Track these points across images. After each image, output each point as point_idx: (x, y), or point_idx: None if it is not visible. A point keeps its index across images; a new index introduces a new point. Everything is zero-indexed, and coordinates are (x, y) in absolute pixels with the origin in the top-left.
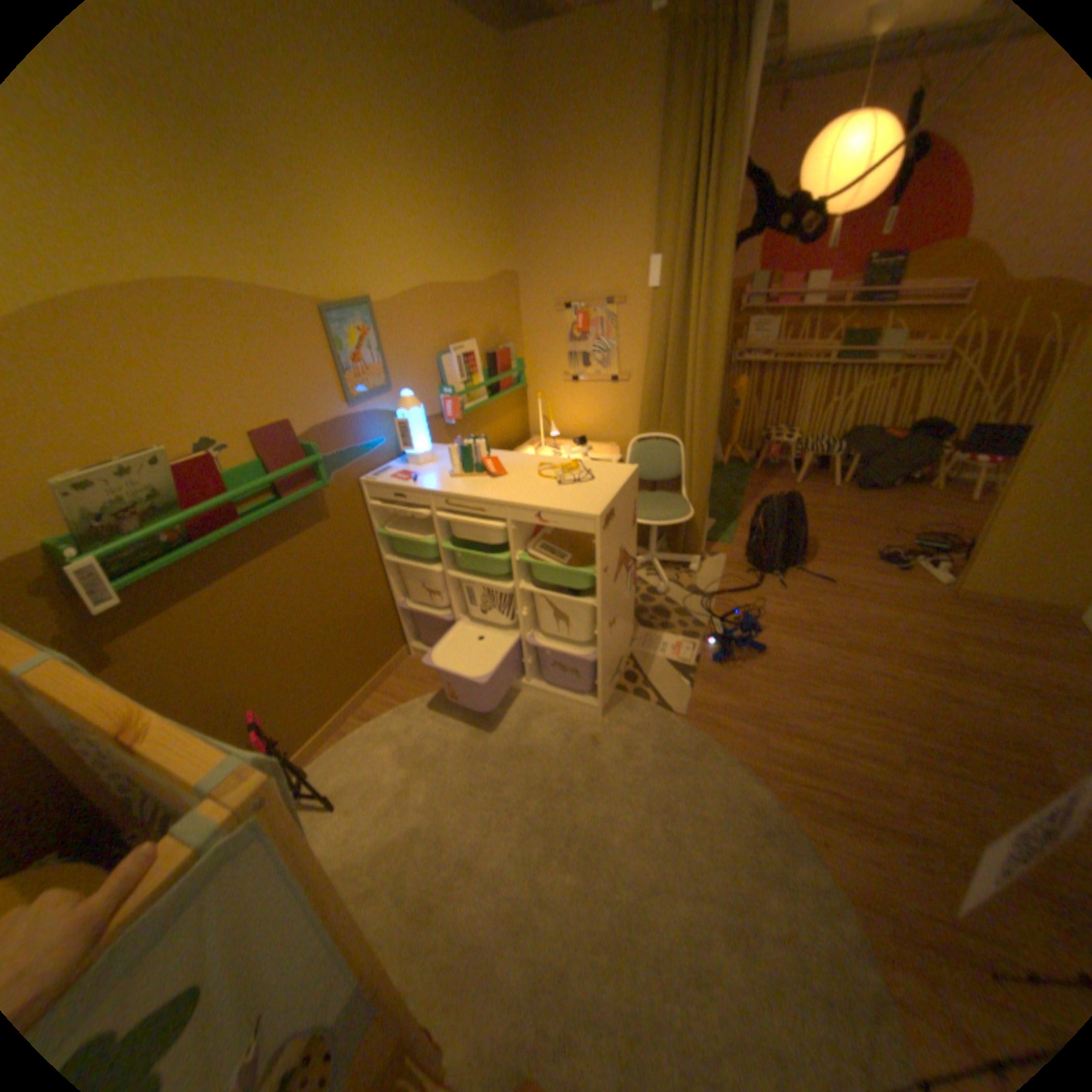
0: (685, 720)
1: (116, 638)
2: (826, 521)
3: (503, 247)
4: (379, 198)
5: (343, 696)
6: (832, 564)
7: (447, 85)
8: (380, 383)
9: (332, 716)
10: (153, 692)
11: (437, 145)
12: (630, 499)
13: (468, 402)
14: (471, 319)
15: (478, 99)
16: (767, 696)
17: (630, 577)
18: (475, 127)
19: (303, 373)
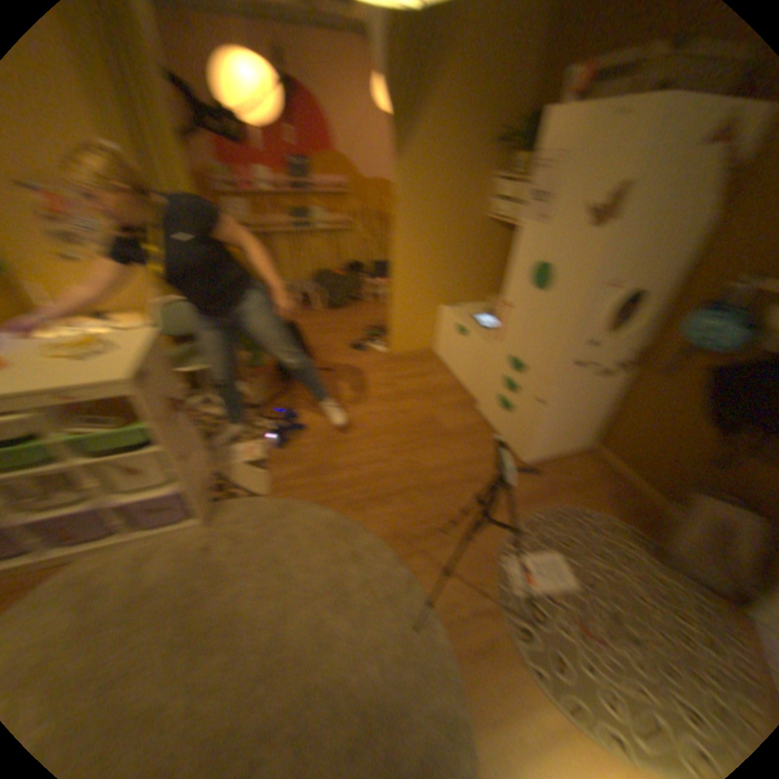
0: (264, 496)
1: None
2: (314, 333)
3: None
4: None
5: None
6: (324, 359)
7: None
8: None
9: None
10: None
11: None
12: (152, 355)
13: None
14: None
15: None
16: (311, 454)
17: (180, 415)
18: None
19: None
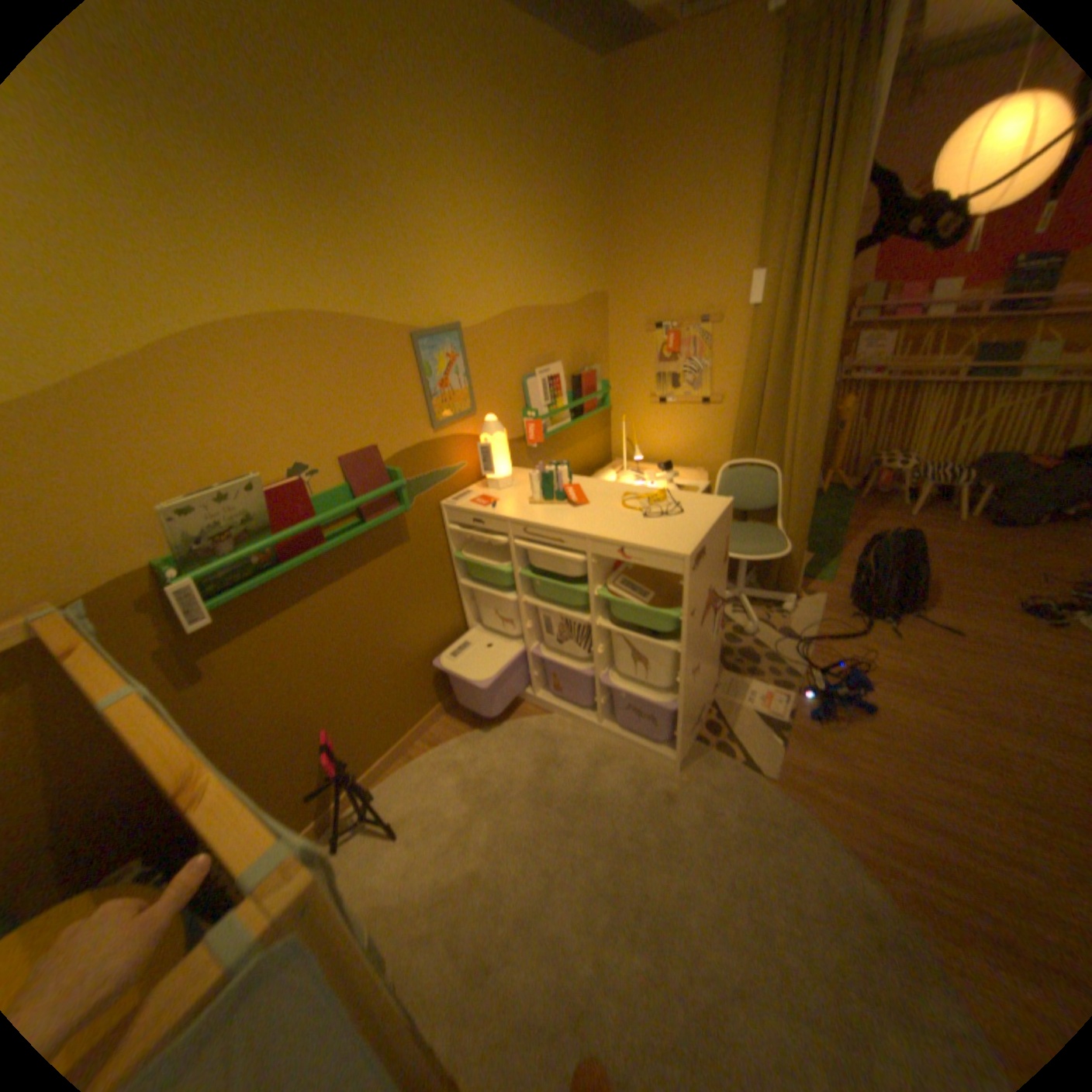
0: (778, 786)
1: (207, 655)
2: (951, 561)
3: (593, 267)
4: (474, 226)
5: (412, 719)
6: (960, 613)
7: (546, 111)
8: (465, 407)
9: (400, 739)
10: (237, 708)
11: (533, 170)
12: (723, 535)
13: (550, 426)
14: (557, 341)
15: (575, 122)
16: (880, 768)
17: (719, 619)
18: (571, 149)
19: (392, 399)
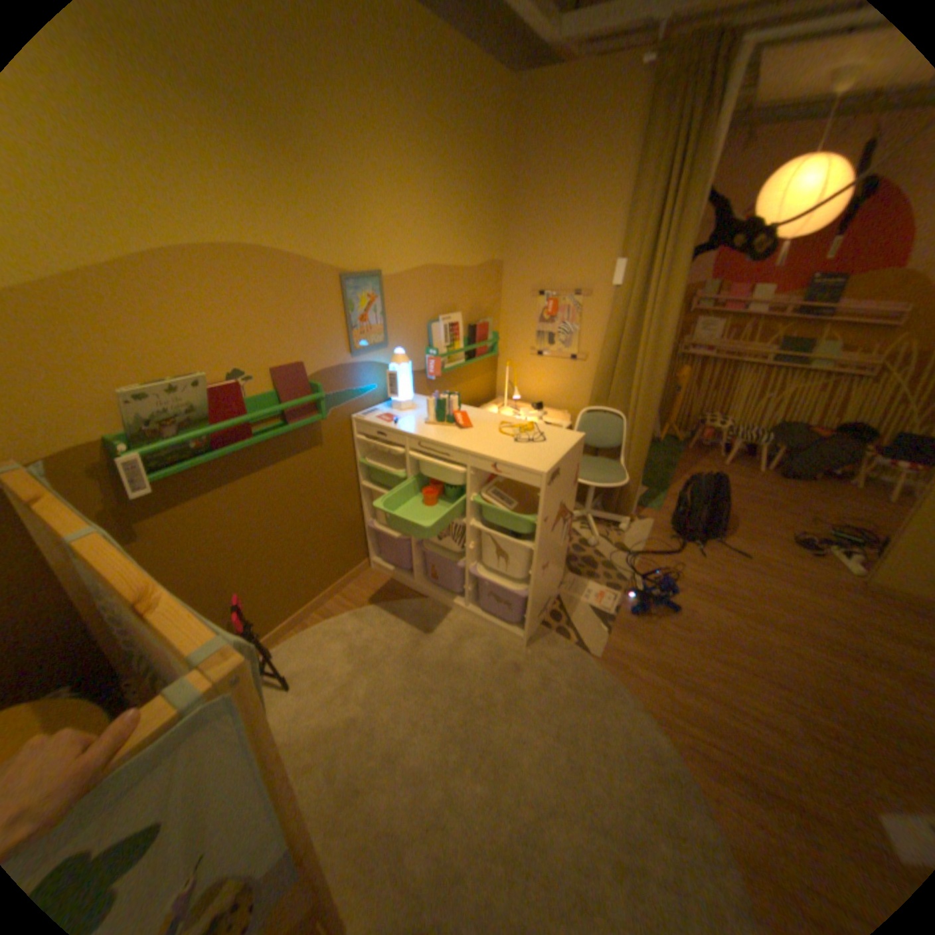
0: (600, 661)
1: (143, 520)
2: (749, 501)
3: (493, 240)
4: (399, 194)
5: (311, 594)
6: (750, 541)
7: (465, 111)
8: (379, 340)
9: (299, 609)
10: (164, 568)
11: (451, 156)
12: (574, 461)
13: (447, 363)
14: (459, 296)
15: (489, 122)
16: (677, 652)
17: (566, 528)
18: (483, 143)
19: (319, 326)
